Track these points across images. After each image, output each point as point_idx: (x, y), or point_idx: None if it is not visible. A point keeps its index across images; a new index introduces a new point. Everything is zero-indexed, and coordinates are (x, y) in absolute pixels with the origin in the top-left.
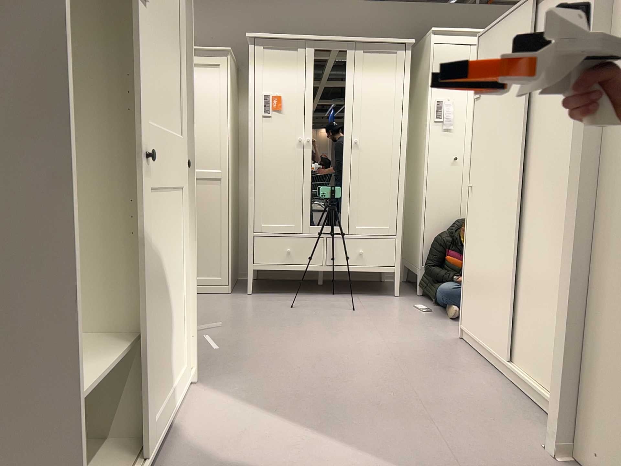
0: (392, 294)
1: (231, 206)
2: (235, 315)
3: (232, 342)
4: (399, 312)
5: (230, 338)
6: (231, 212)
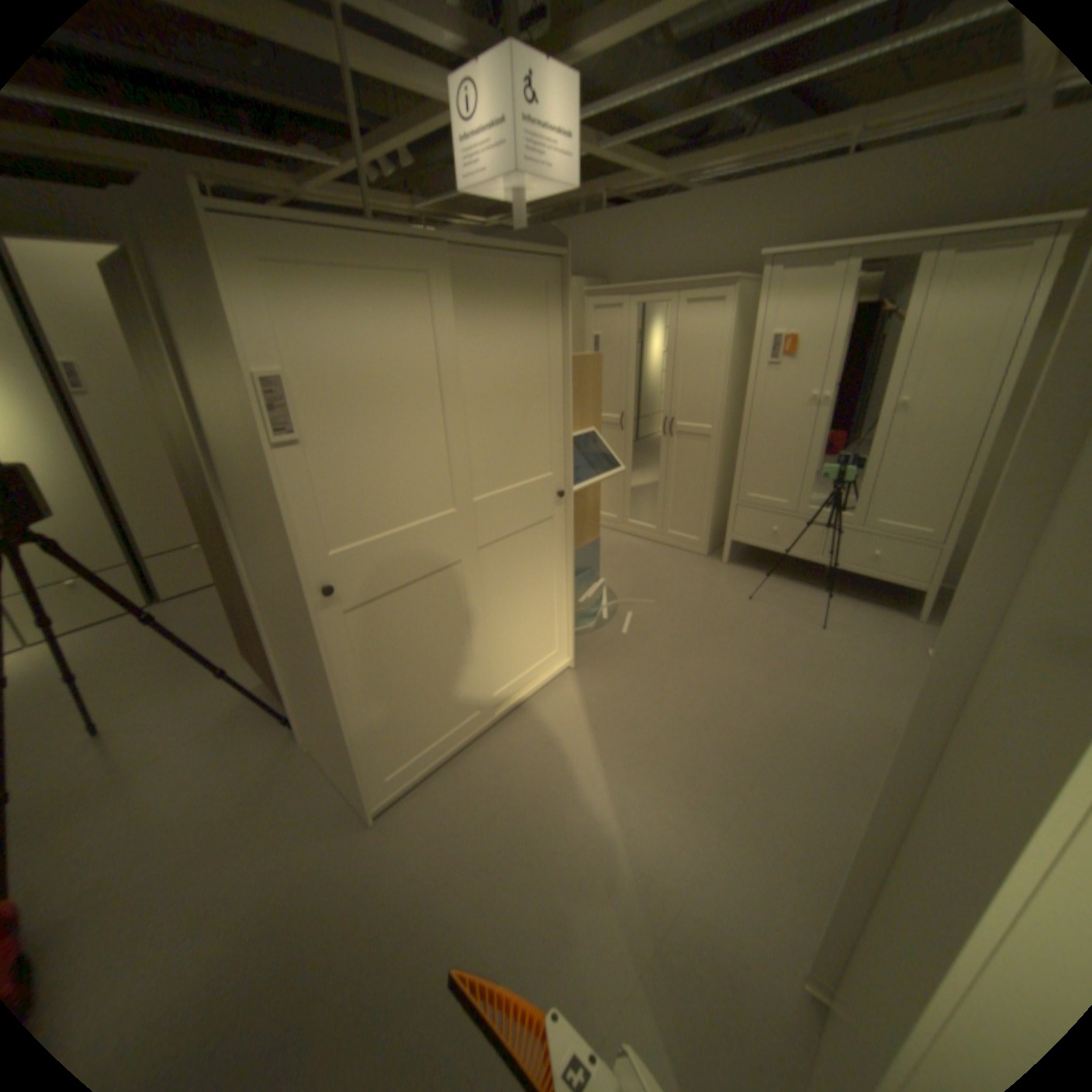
0: (919, 615)
1: (720, 467)
2: (681, 592)
3: (647, 629)
4: (890, 652)
5: (649, 622)
6: (719, 473)
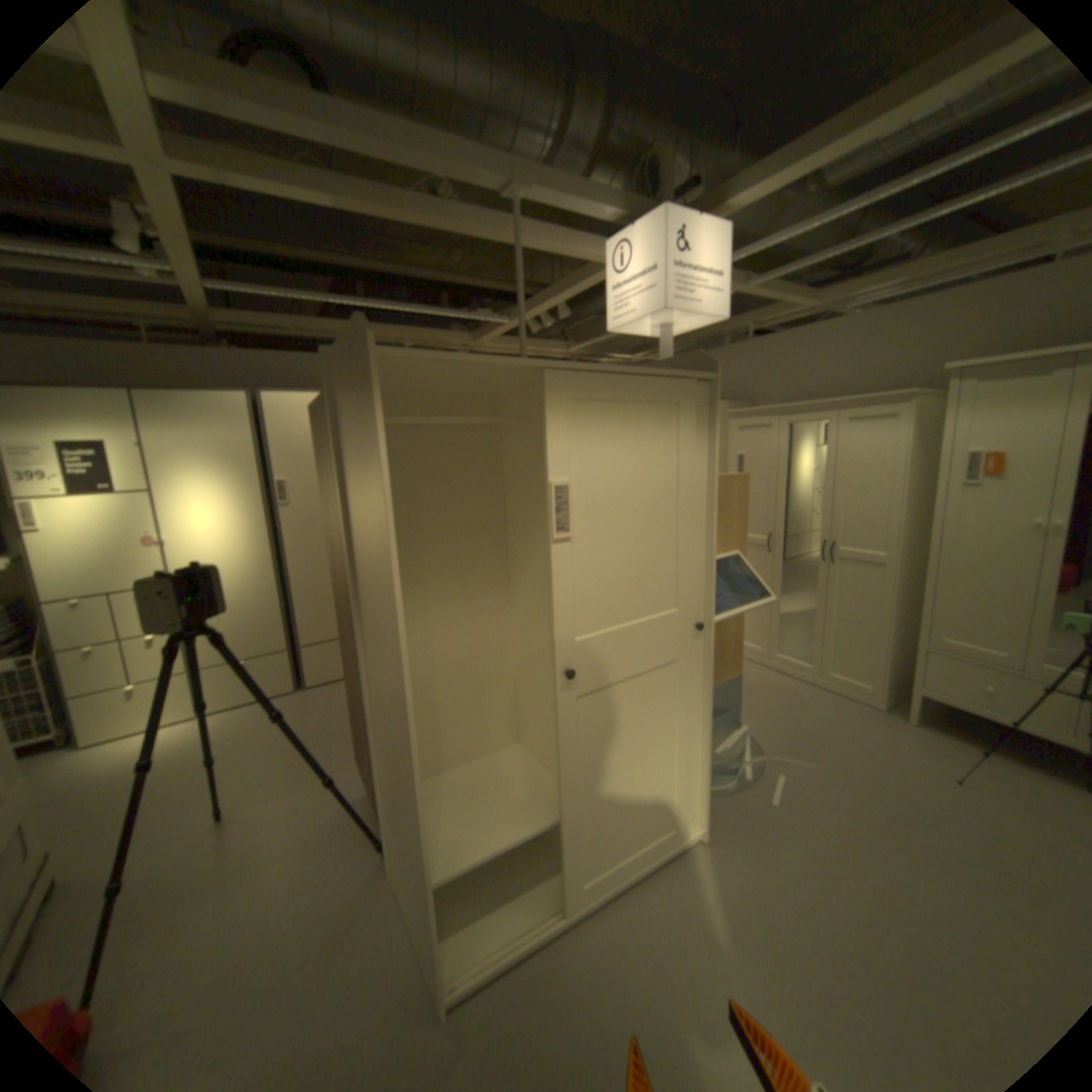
0: None
1: (899, 602)
2: (853, 759)
3: (806, 805)
4: None
5: (809, 796)
6: (899, 610)
